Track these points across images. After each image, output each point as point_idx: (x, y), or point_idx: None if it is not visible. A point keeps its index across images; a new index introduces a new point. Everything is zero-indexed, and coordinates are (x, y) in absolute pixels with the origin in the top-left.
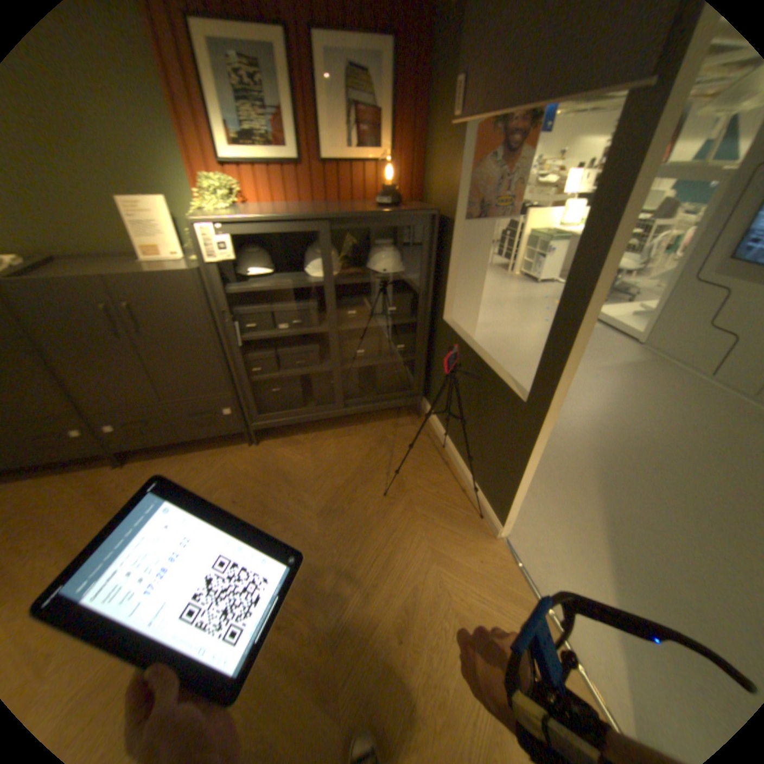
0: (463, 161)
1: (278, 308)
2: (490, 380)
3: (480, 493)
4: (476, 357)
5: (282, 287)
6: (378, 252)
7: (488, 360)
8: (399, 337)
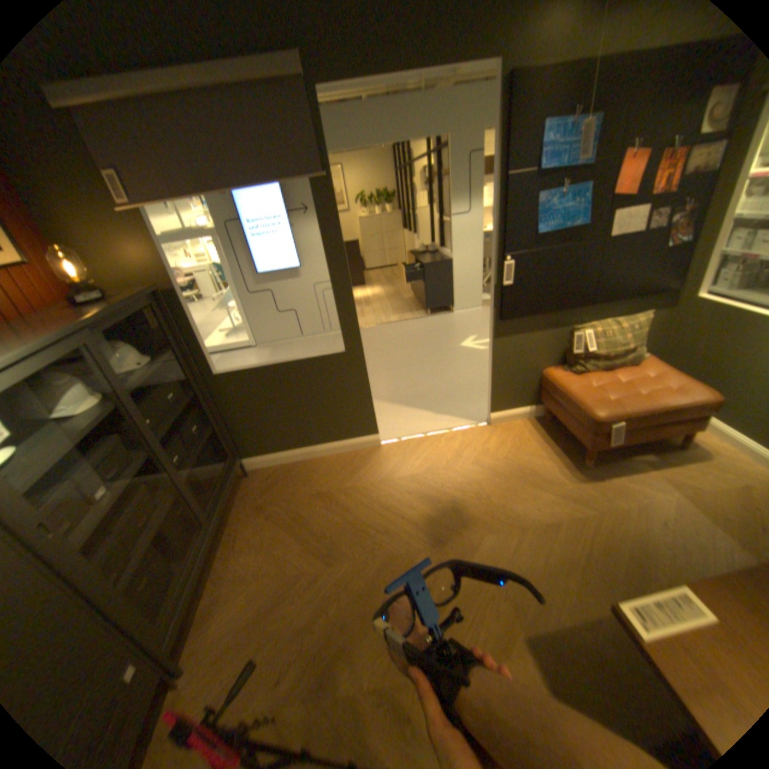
0: (151, 236)
1: (78, 473)
2: (307, 365)
3: (349, 439)
4: (281, 363)
5: (75, 436)
6: (108, 351)
7: (291, 358)
8: (186, 419)
